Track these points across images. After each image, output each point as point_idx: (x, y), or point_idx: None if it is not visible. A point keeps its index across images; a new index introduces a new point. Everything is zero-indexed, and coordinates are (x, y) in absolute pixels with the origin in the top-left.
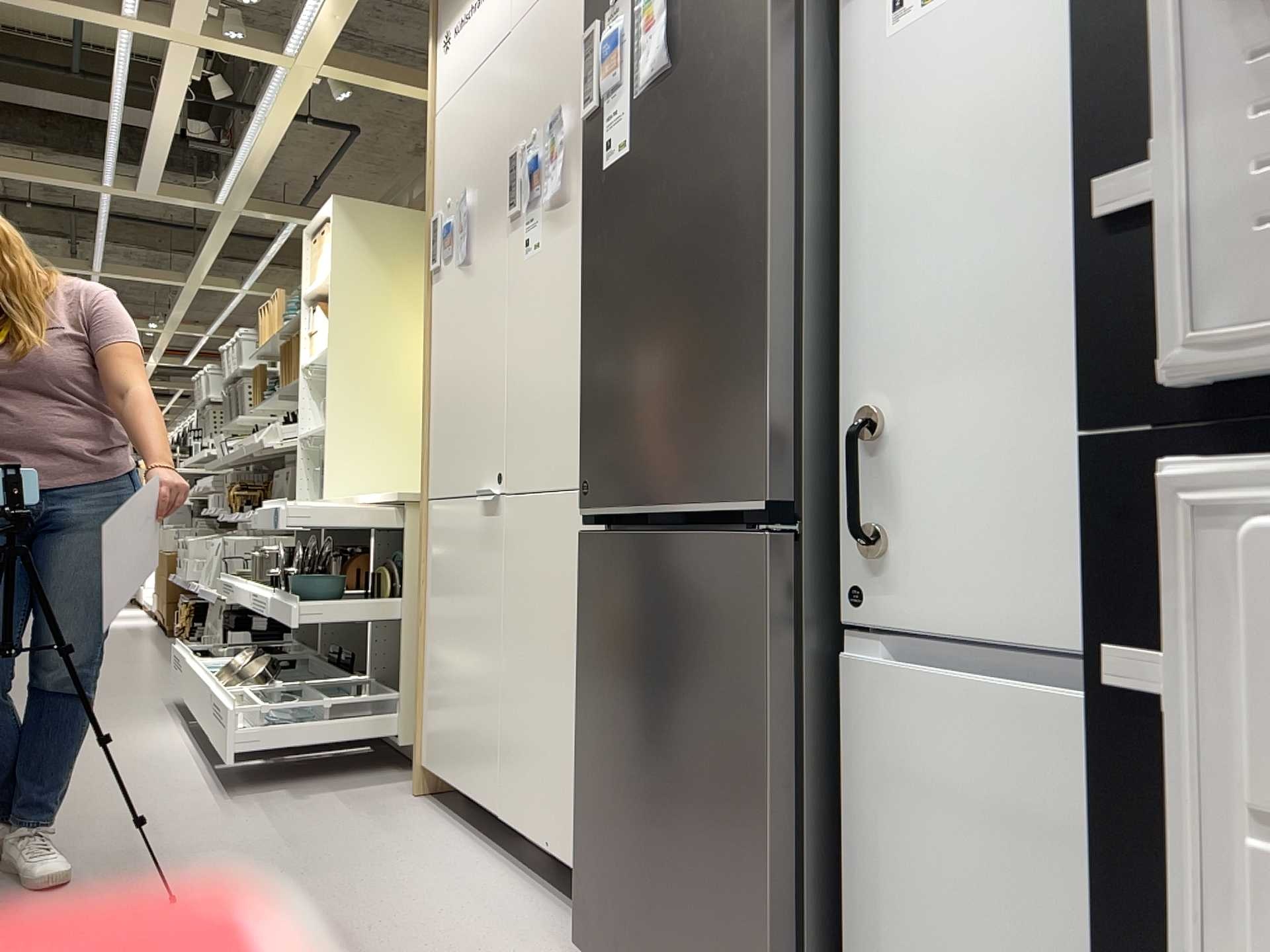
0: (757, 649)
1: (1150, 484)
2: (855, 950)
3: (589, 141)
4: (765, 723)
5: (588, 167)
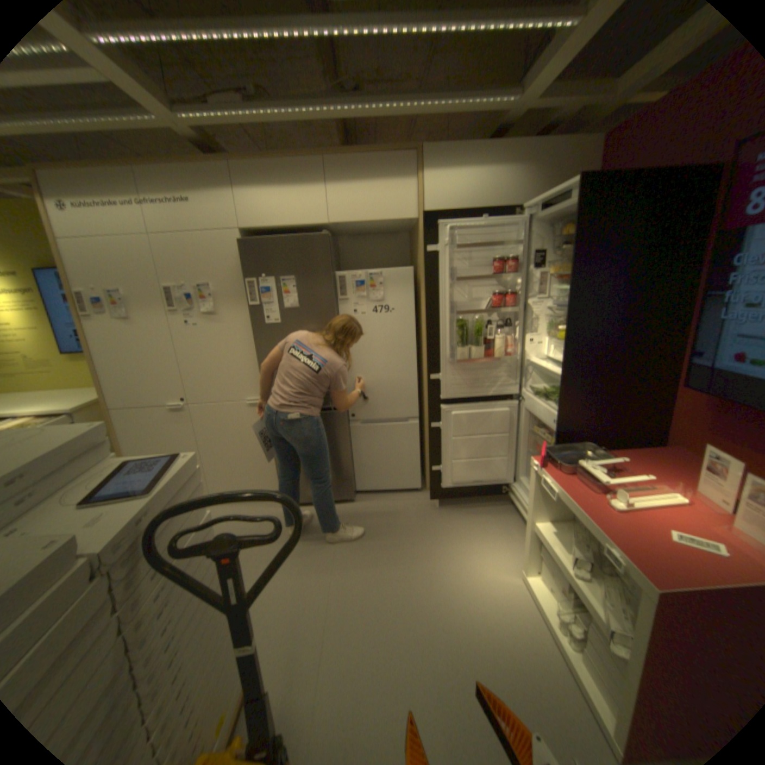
0: (343, 429)
1: (432, 406)
2: (358, 468)
3: (254, 312)
4: (346, 441)
5: (255, 319)
